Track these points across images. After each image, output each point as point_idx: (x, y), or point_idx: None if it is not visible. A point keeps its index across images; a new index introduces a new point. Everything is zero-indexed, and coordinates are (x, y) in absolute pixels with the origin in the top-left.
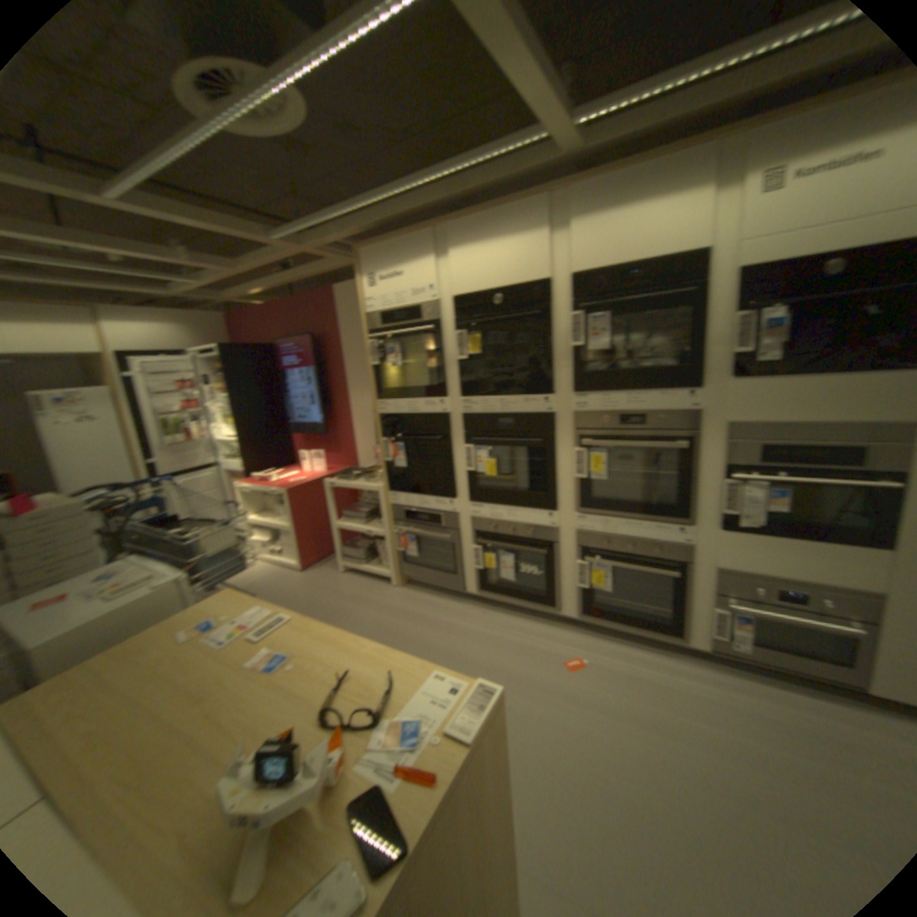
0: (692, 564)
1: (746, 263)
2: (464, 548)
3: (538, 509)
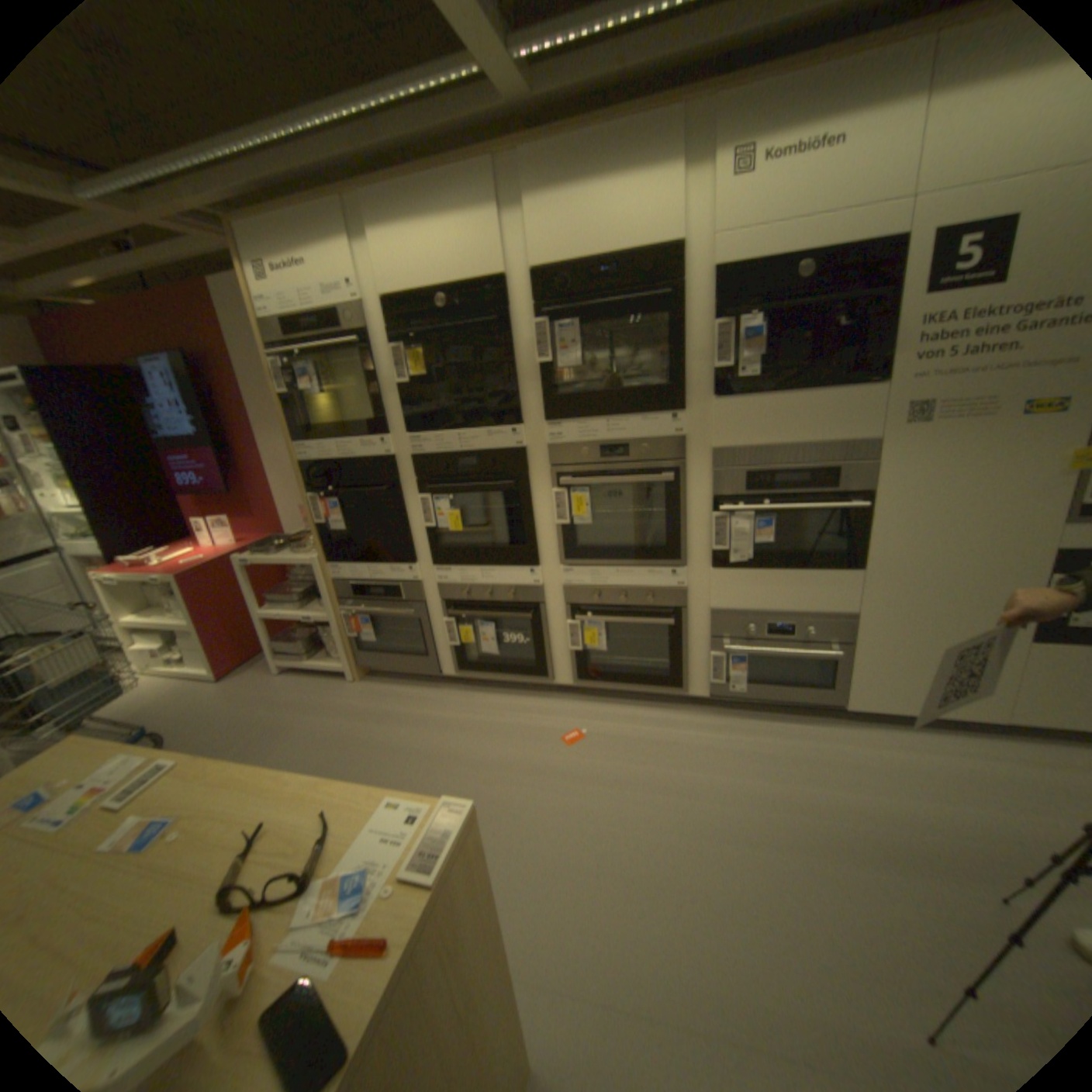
0: (683, 608)
1: (719, 262)
2: (431, 623)
3: (514, 566)
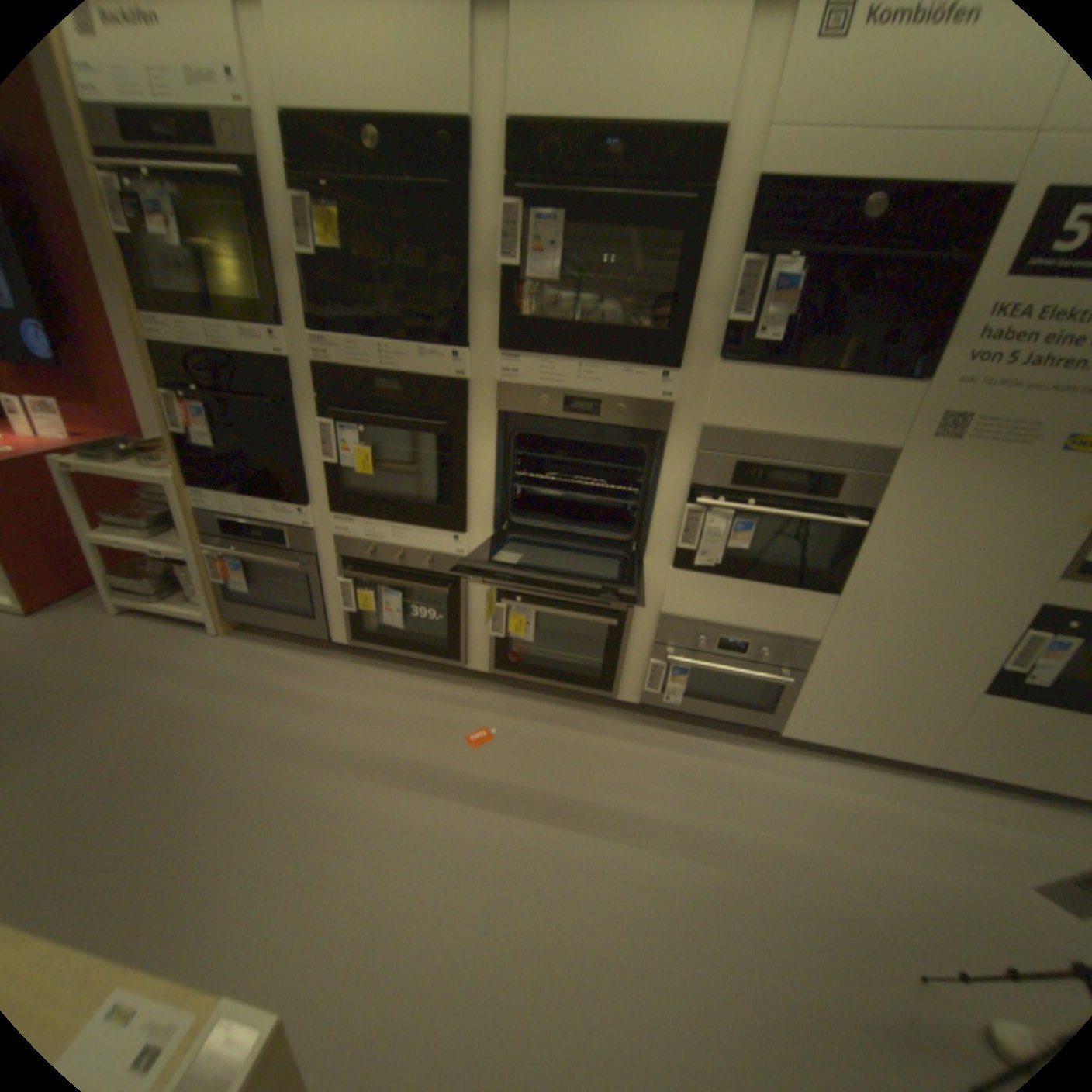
0: (630, 607)
1: (769, 169)
2: (323, 580)
3: (436, 528)
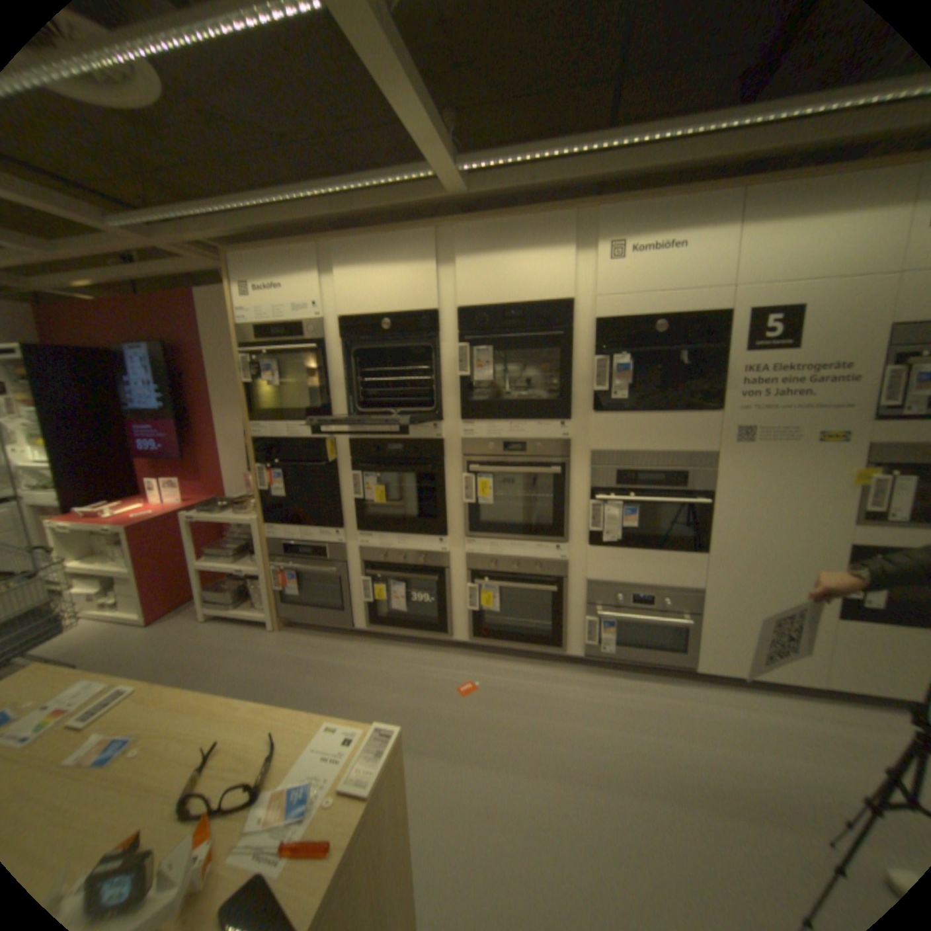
0: (565, 578)
1: (600, 316)
2: (350, 581)
3: (427, 535)
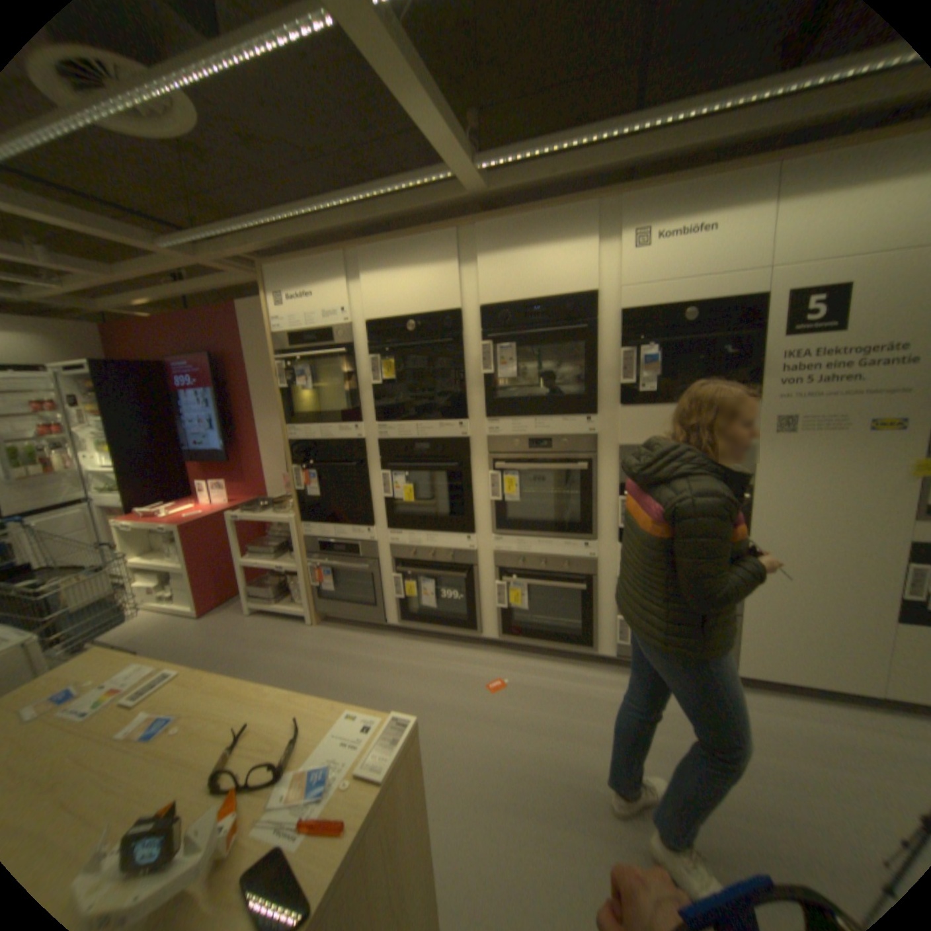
0: (595, 576)
1: (625, 306)
2: (382, 577)
3: (455, 532)
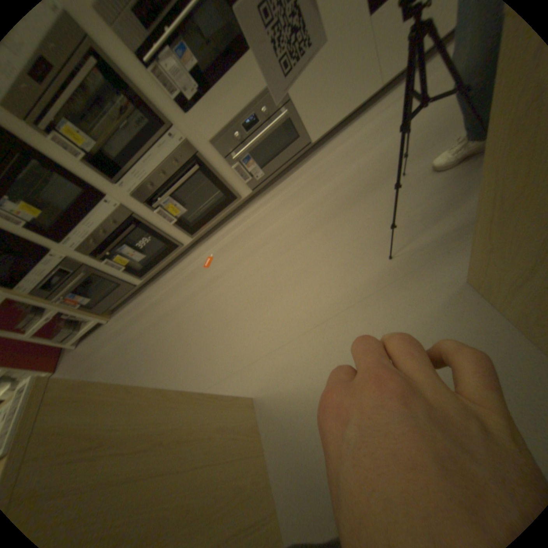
0: (195, 151)
1: None
2: (99, 269)
3: (92, 205)
